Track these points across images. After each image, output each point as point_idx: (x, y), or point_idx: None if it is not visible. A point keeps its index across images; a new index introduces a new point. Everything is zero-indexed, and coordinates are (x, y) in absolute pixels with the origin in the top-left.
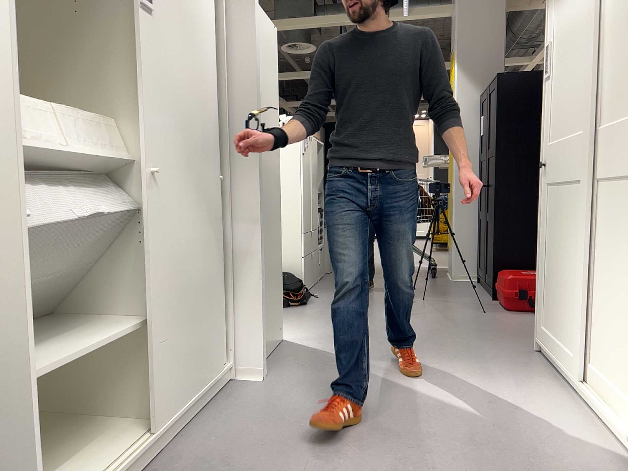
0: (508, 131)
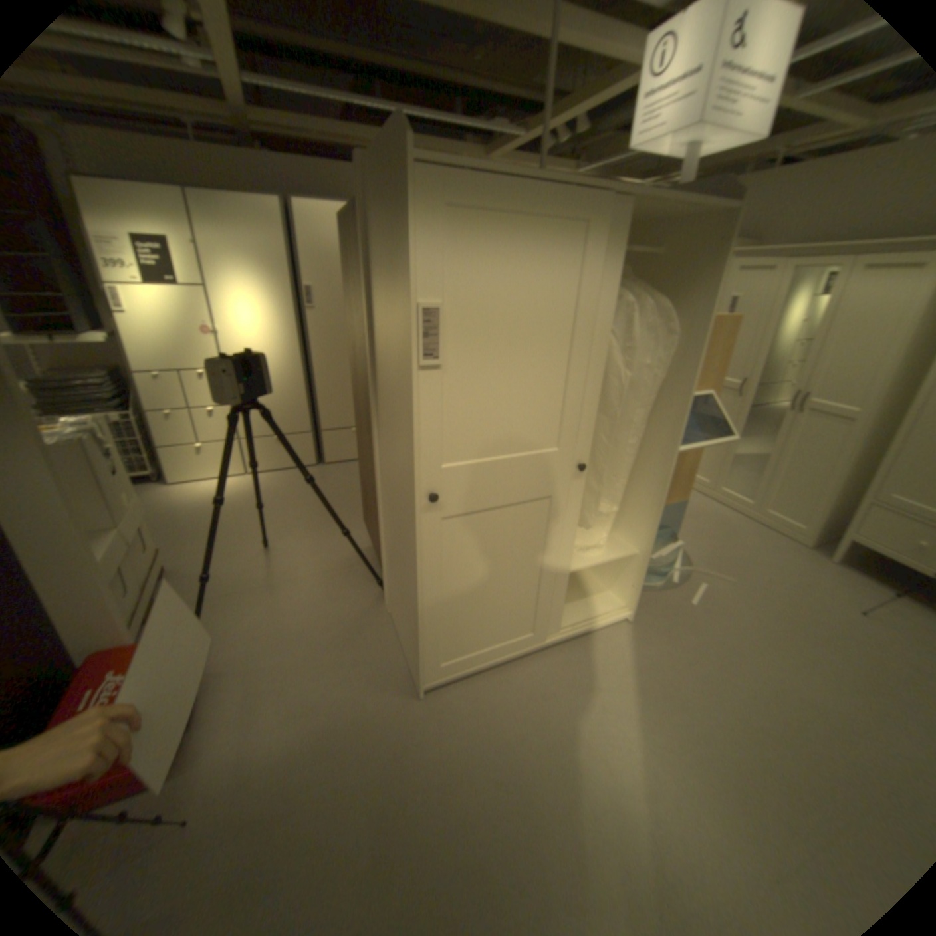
0: None
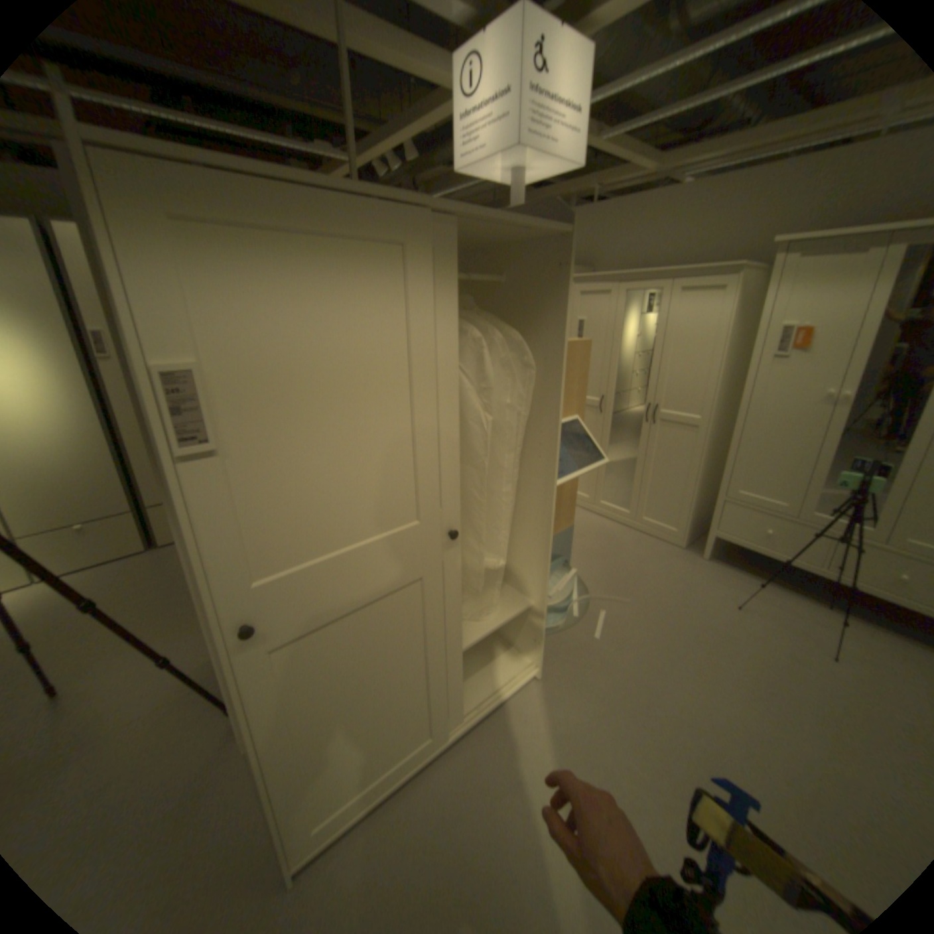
0: None
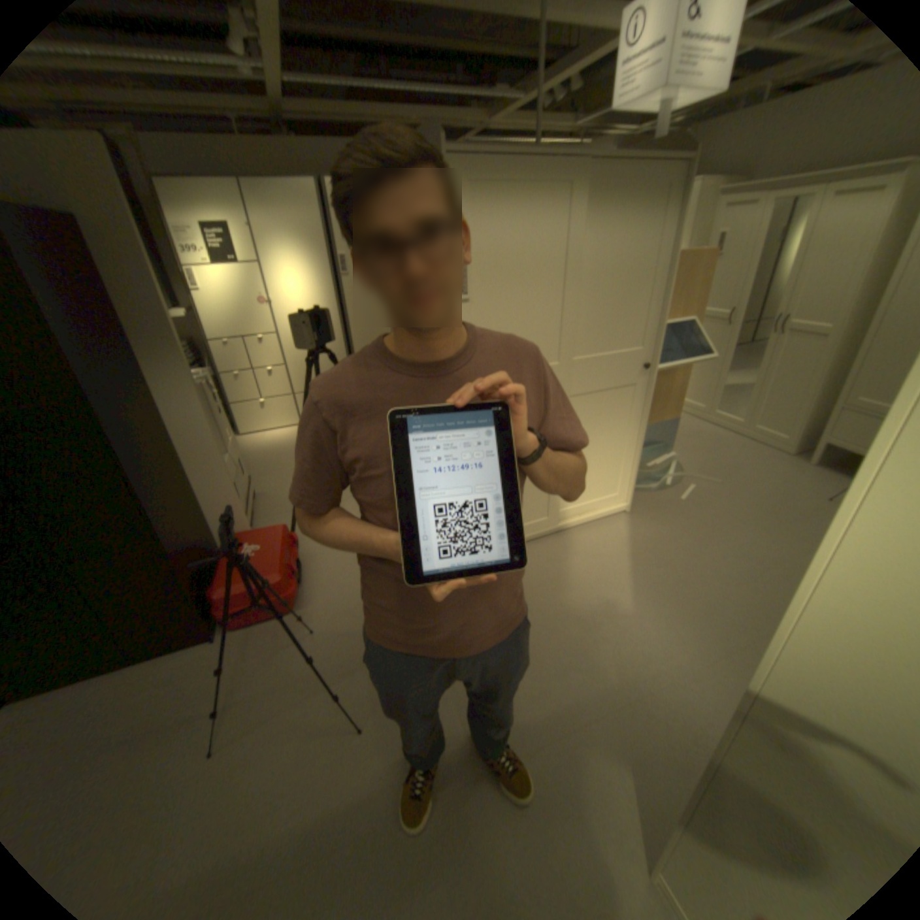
0: (84, 352)
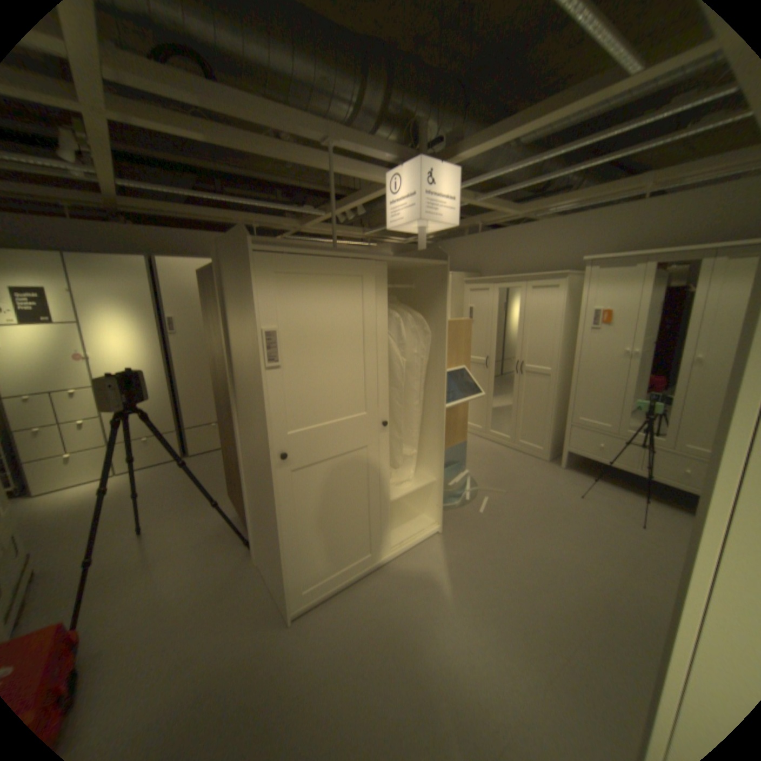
0: None
